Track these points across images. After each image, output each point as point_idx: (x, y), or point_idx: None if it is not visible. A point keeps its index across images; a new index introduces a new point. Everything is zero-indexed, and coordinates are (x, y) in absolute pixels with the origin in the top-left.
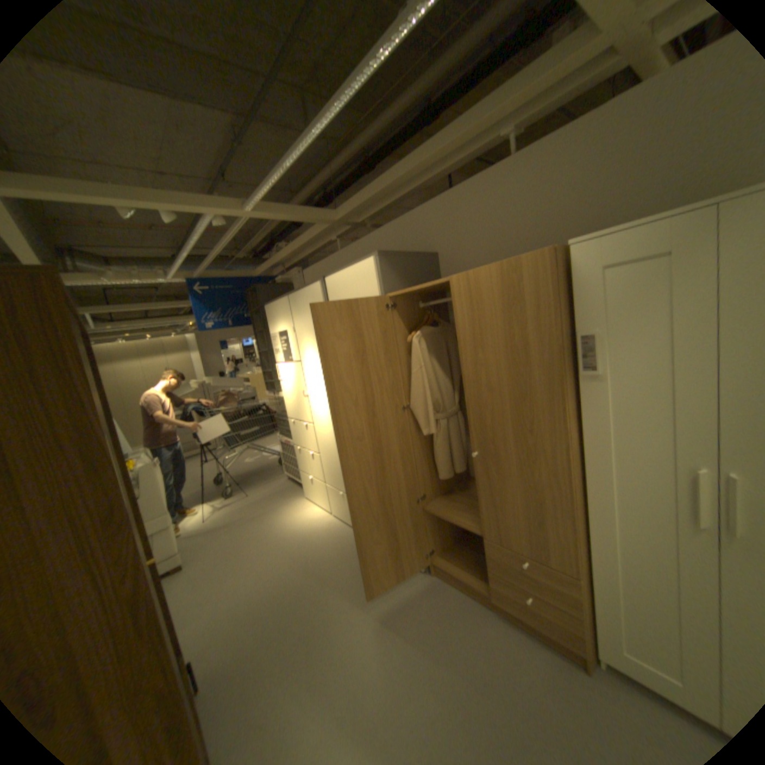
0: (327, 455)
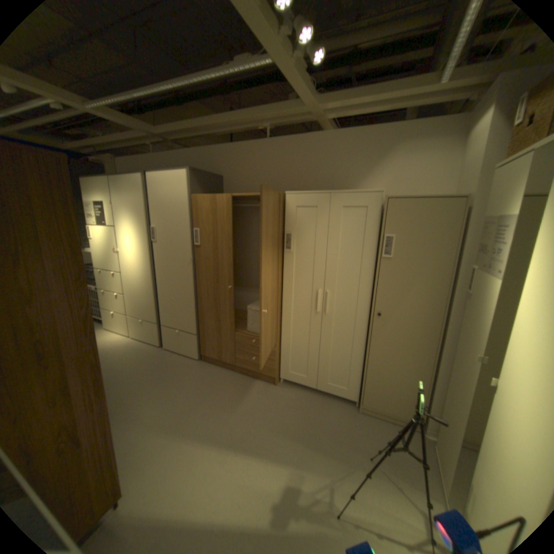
0: (131, 295)
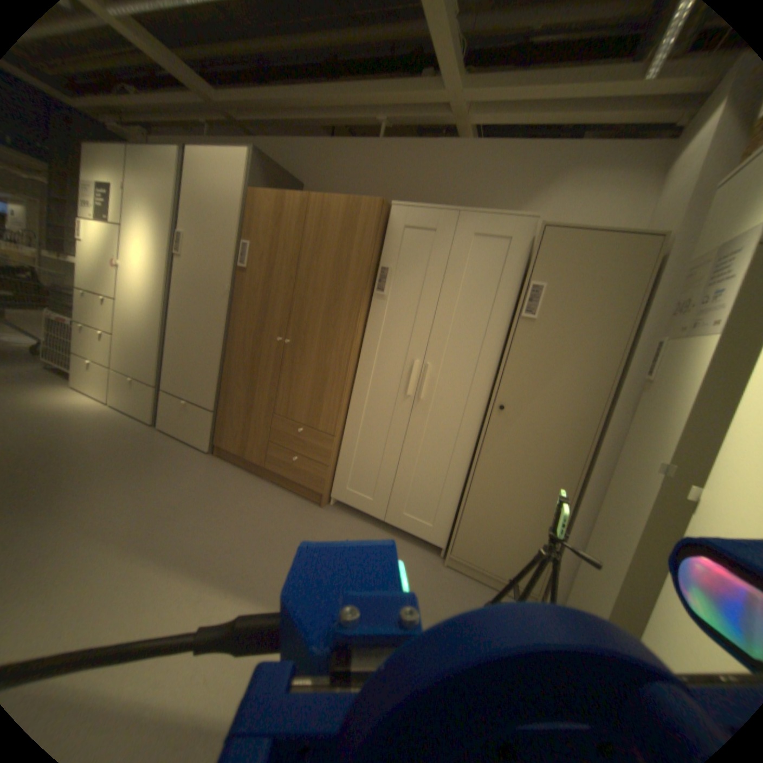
0: (120, 338)
